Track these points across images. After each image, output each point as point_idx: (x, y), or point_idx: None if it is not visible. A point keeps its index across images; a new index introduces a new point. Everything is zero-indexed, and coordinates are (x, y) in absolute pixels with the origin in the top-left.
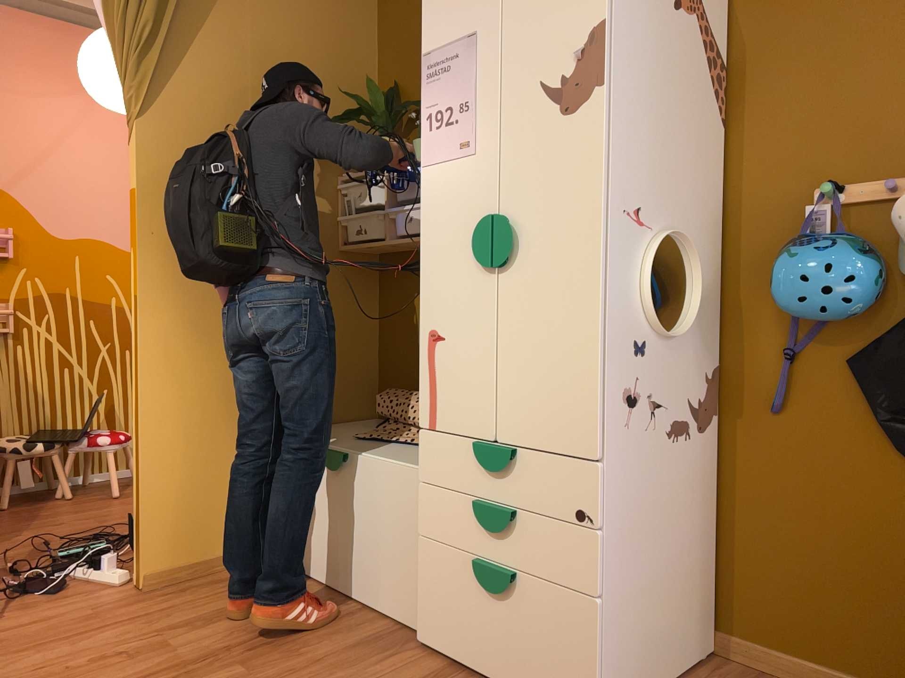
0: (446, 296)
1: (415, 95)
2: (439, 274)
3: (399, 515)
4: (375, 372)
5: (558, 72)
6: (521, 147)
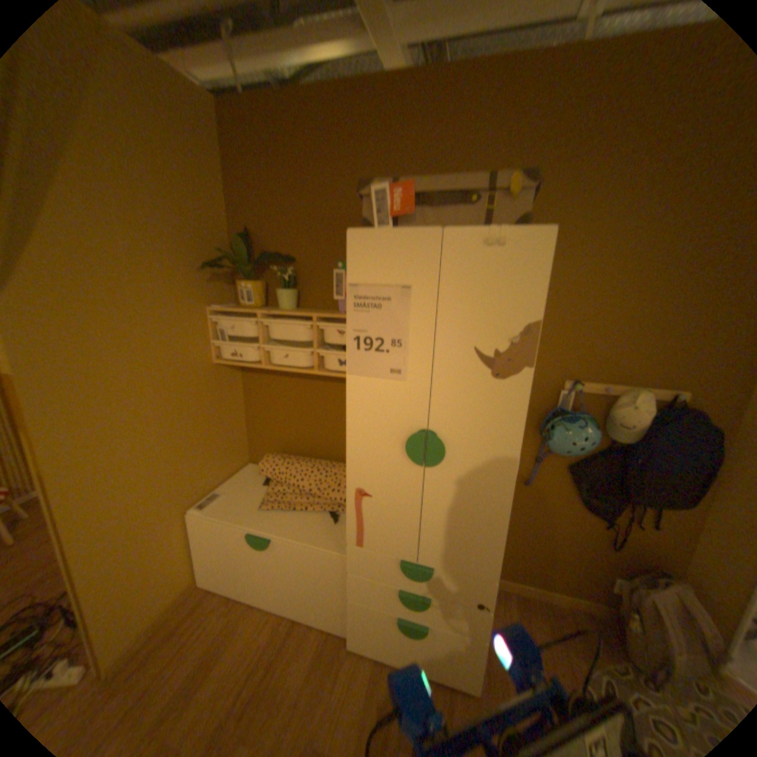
0: (374, 471)
1: (268, 244)
2: (367, 455)
3: (324, 579)
4: (247, 435)
5: (492, 345)
6: (452, 389)
